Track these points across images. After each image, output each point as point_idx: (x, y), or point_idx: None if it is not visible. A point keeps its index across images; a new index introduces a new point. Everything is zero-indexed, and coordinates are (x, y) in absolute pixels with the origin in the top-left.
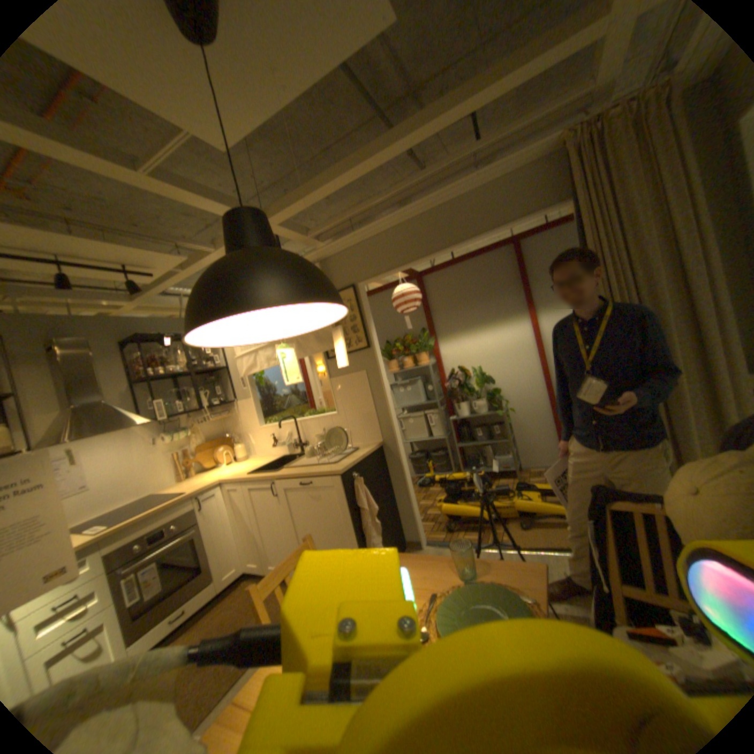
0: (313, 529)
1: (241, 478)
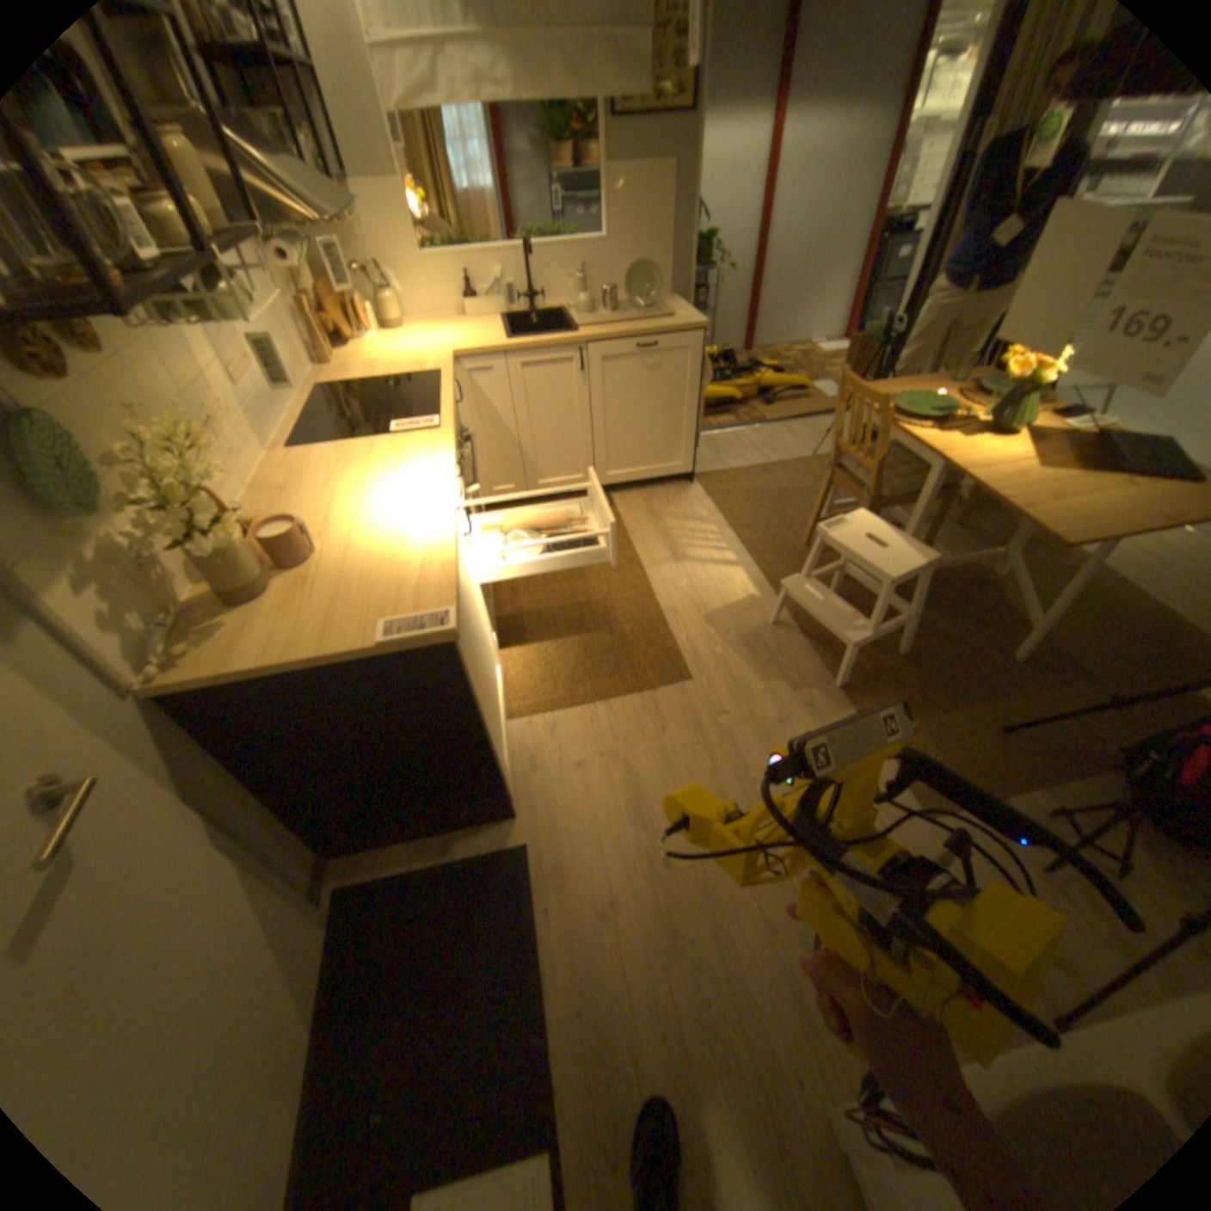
0: (635, 415)
1: (512, 348)
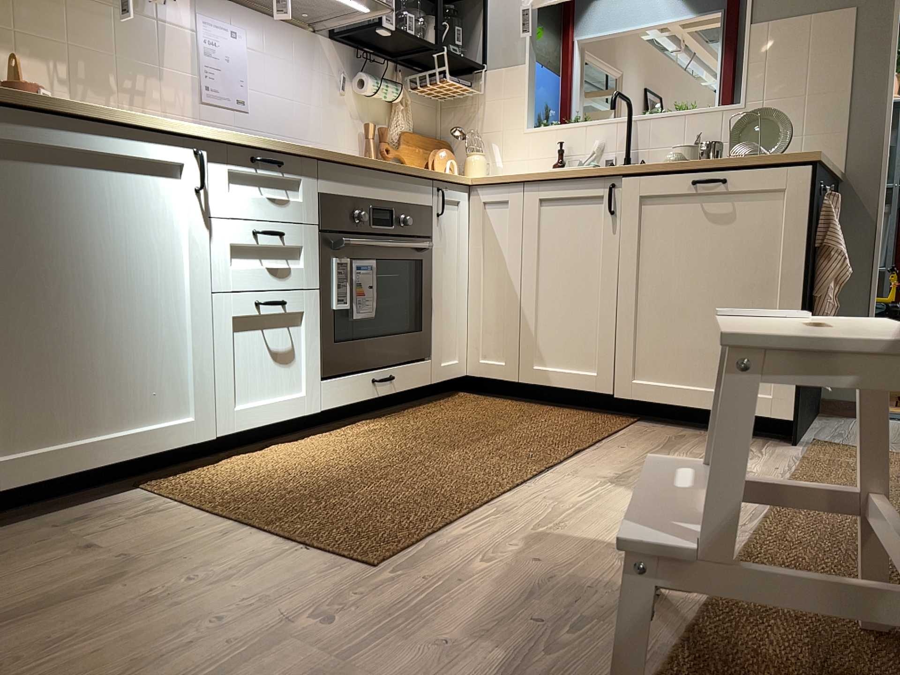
0: (687, 289)
1: (530, 177)
